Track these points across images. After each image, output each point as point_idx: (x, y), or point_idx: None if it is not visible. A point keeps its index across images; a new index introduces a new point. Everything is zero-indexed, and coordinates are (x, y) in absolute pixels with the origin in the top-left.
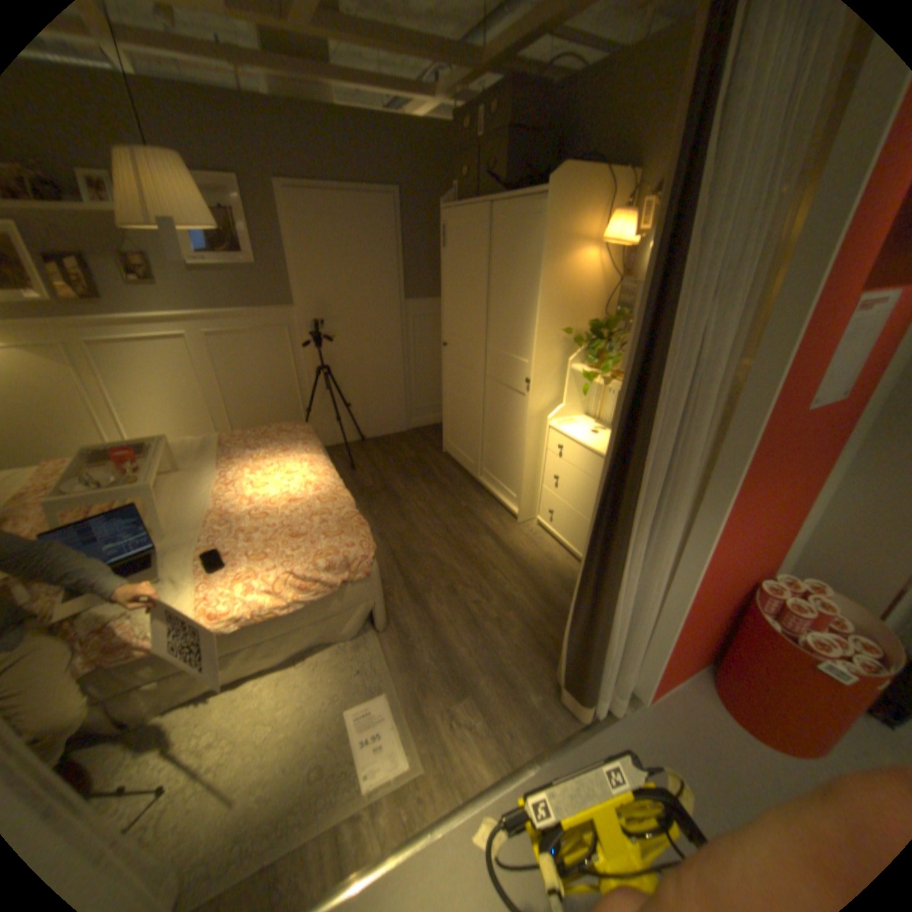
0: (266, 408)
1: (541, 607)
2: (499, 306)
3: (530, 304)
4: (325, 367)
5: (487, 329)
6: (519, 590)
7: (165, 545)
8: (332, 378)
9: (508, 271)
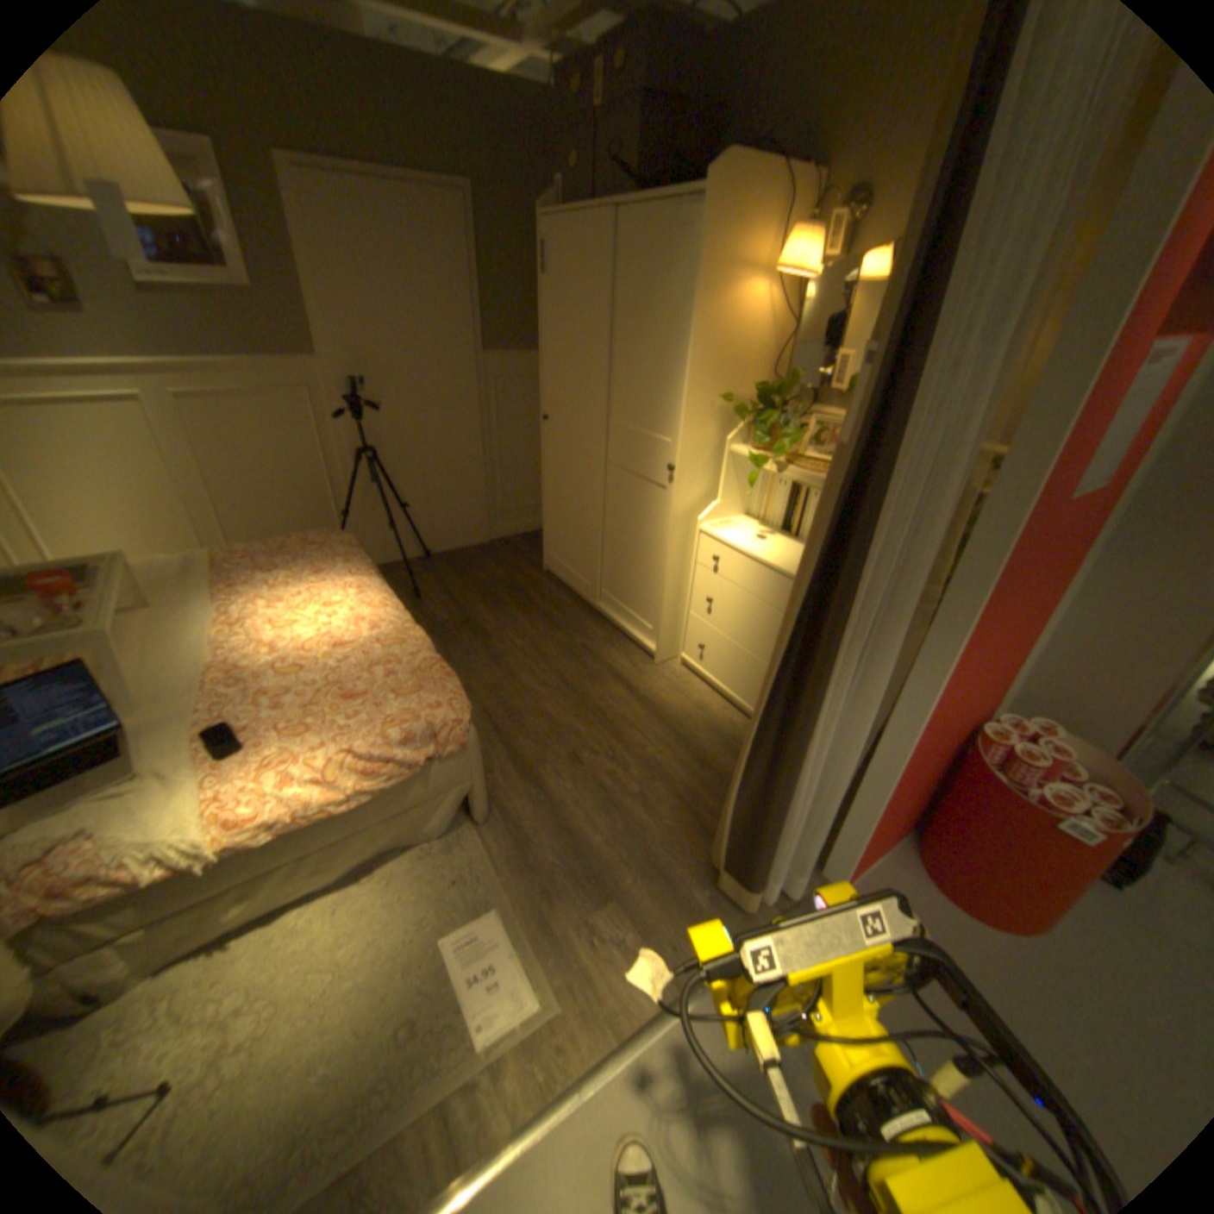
0: (280, 510)
1: (697, 773)
2: (627, 362)
3: (675, 358)
4: (369, 449)
5: (610, 394)
6: (665, 753)
7: (141, 719)
8: (380, 465)
9: (642, 309)
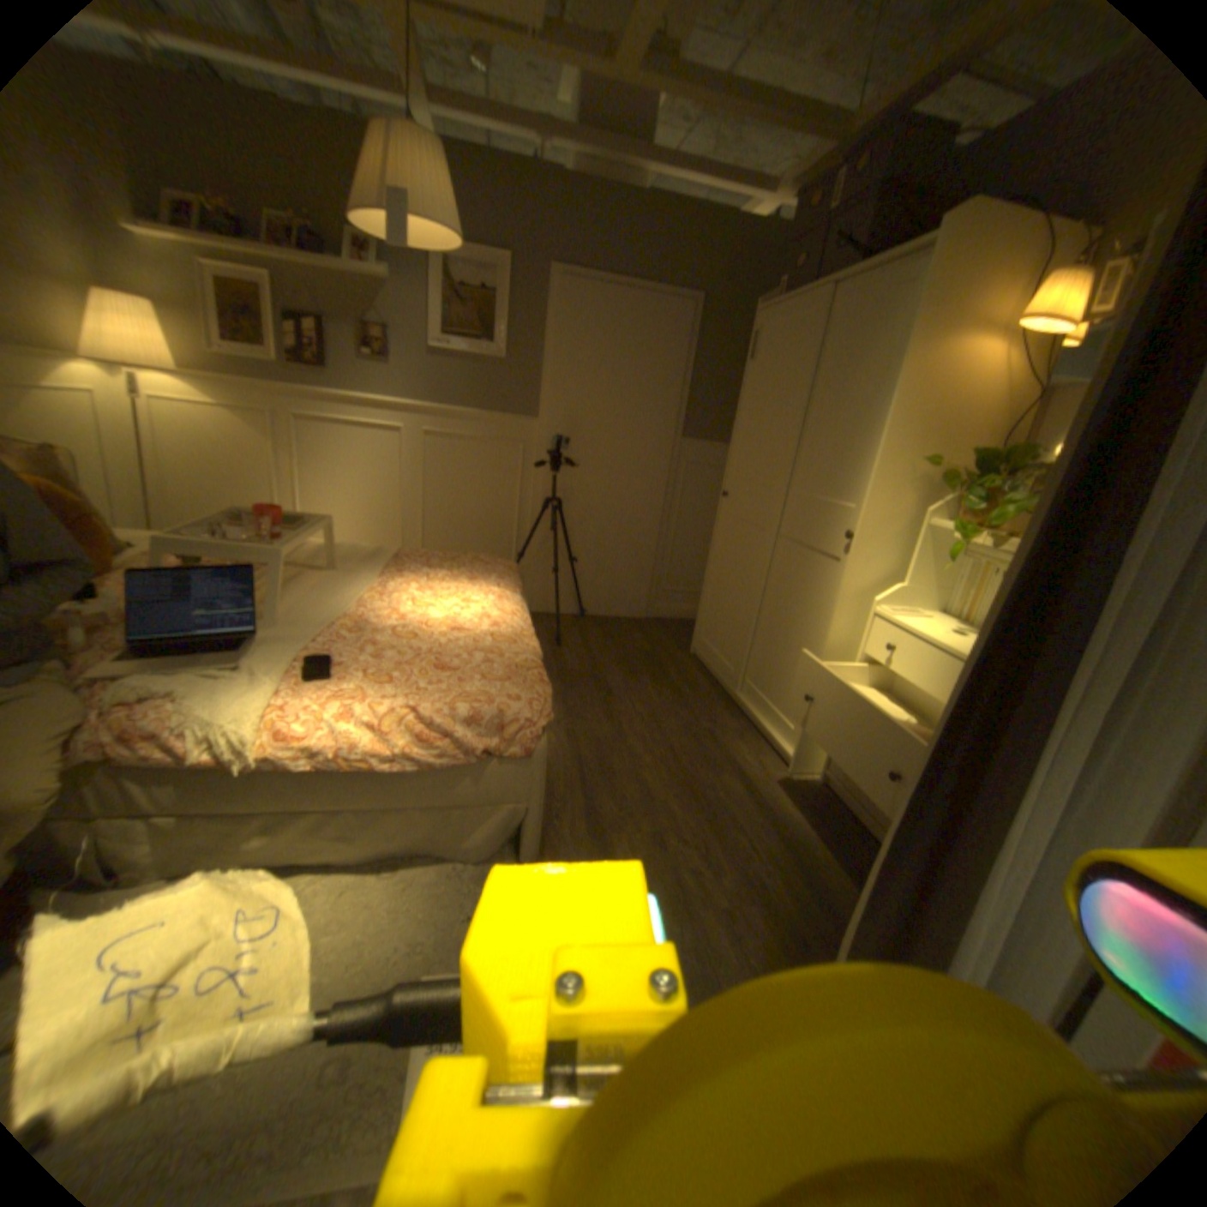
0: (470, 541)
1: (813, 917)
2: (821, 428)
3: (876, 416)
4: (558, 503)
5: (796, 464)
6: (776, 876)
7: (271, 631)
8: (563, 519)
9: (846, 373)
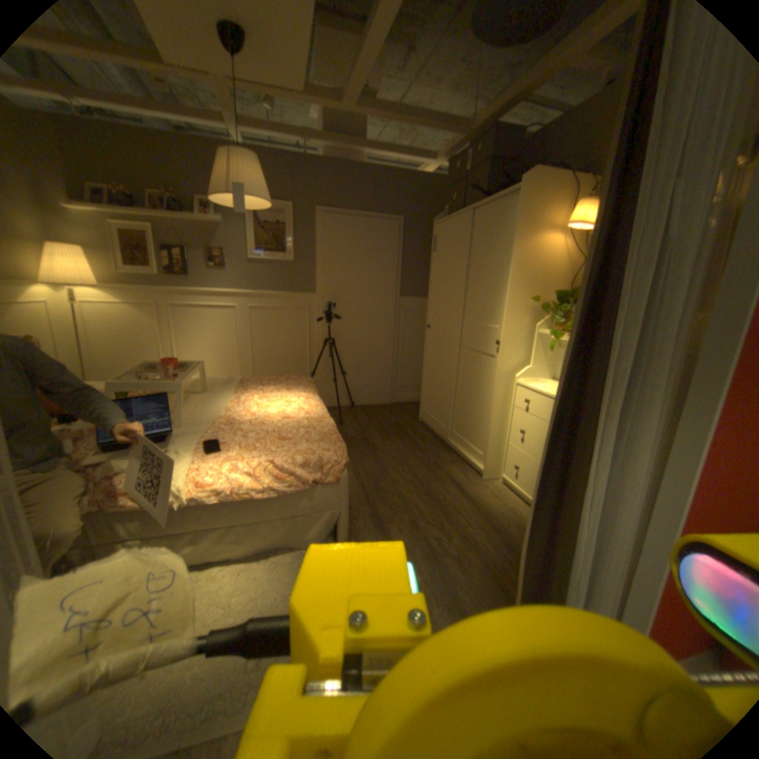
0: (281, 368)
1: (504, 553)
2: (476, 286)
3: (503, 277)
4: (331, 341)
5: (465, 306)
6: (481, 534)
7: (180, 429)
8: (336, 350)
9: (485, 256)
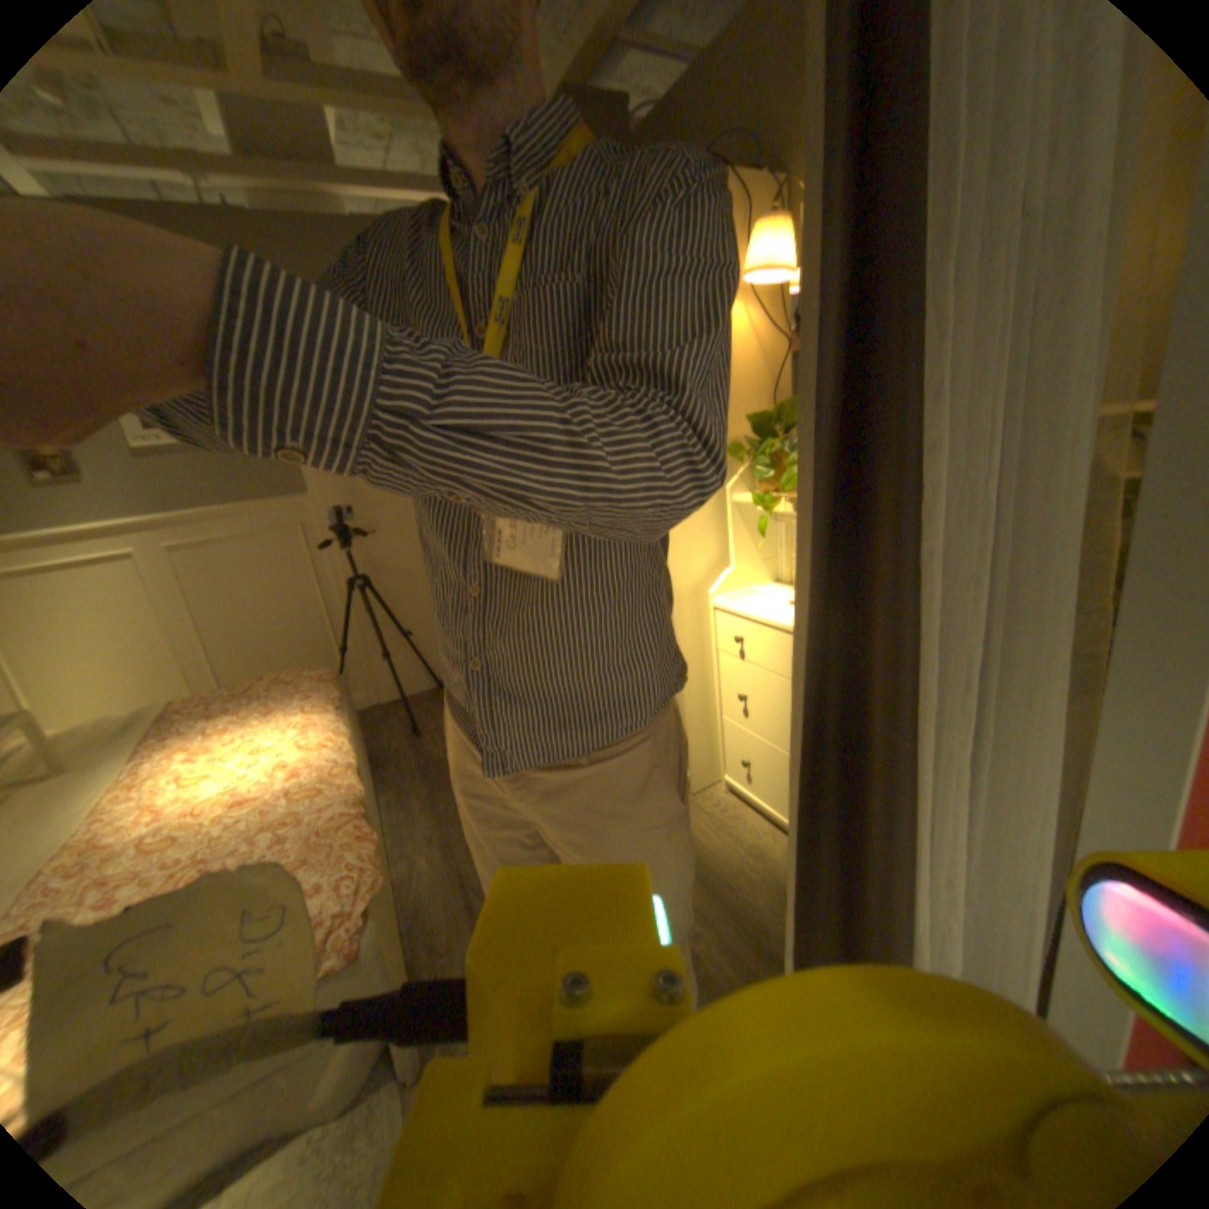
0: (277, 654)
1: (756, 972)
2: None
3: None
4: (368, 579)
5: None
6: (707, 936)
7: None
8: (381, 594)
9: None
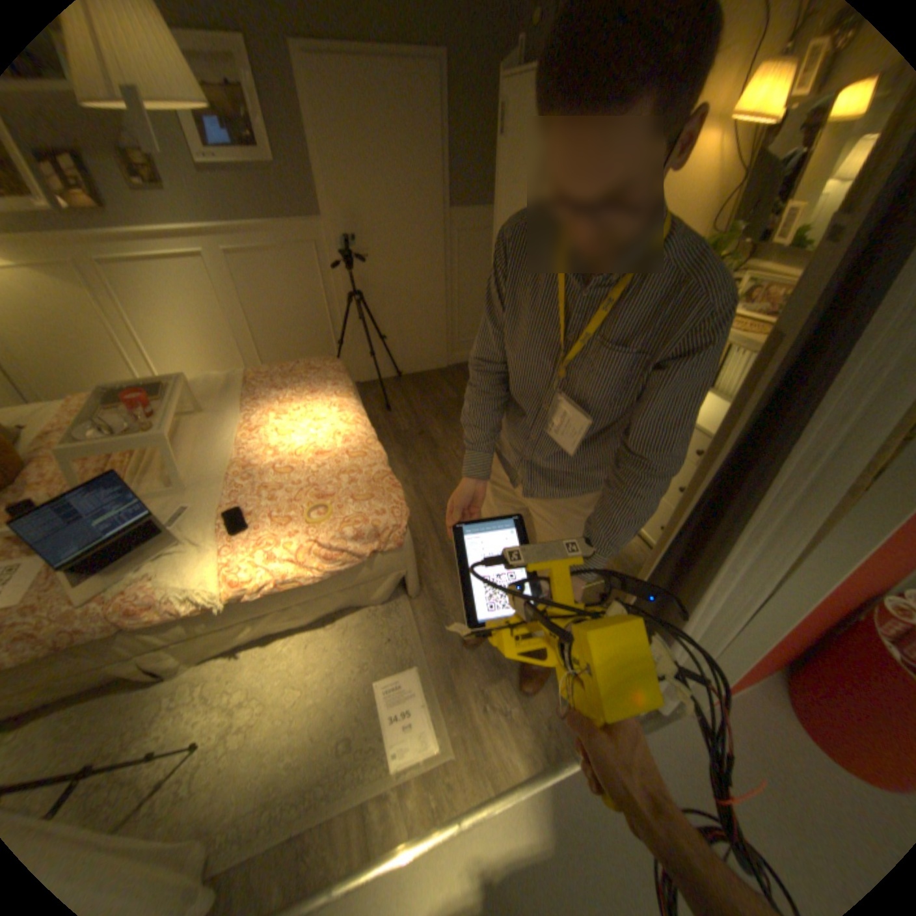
0: (295, 339)
1: None
2: None
3: None
4: (358, 292)
5: None
6: None
7: (186, 499)
8: (366, 304)
9: None
